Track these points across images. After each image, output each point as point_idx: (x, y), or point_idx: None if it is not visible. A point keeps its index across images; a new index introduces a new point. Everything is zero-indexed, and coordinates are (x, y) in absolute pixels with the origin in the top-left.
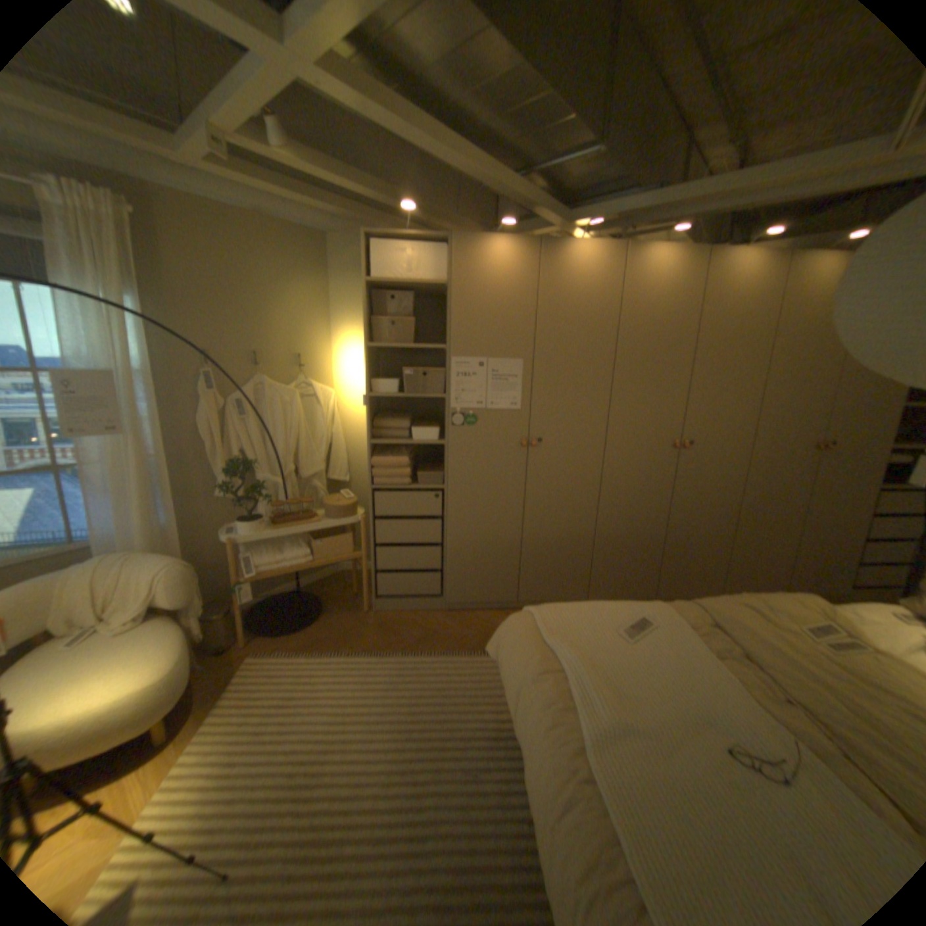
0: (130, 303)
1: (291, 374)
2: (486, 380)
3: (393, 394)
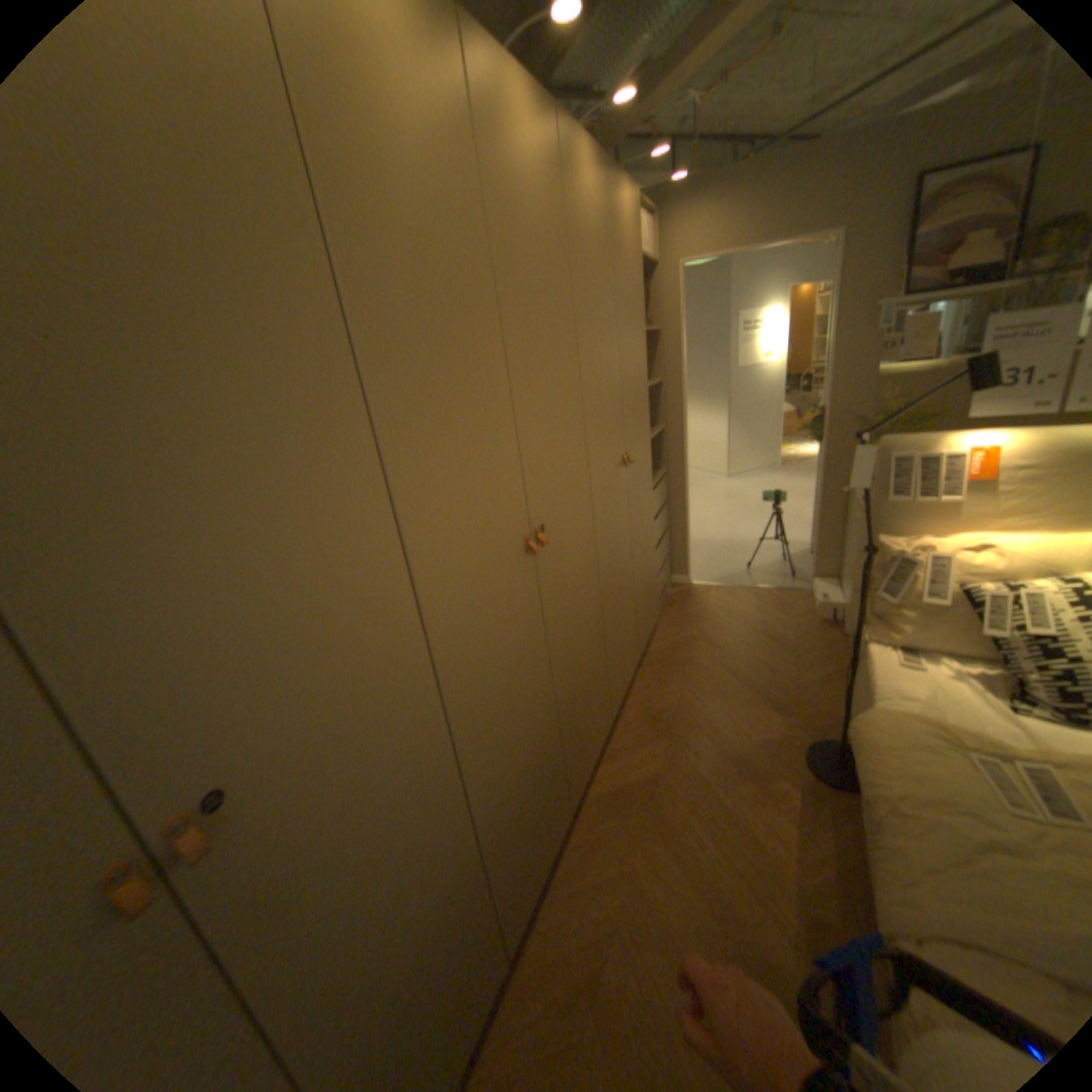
0: None
1: None
2: None
3: None
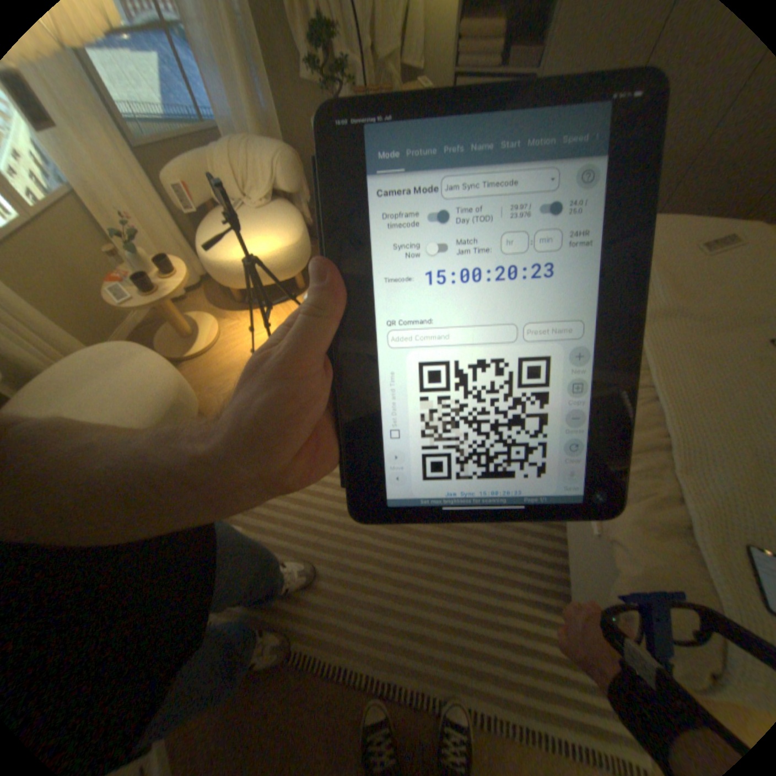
0: None
1: None
2: None
3: None
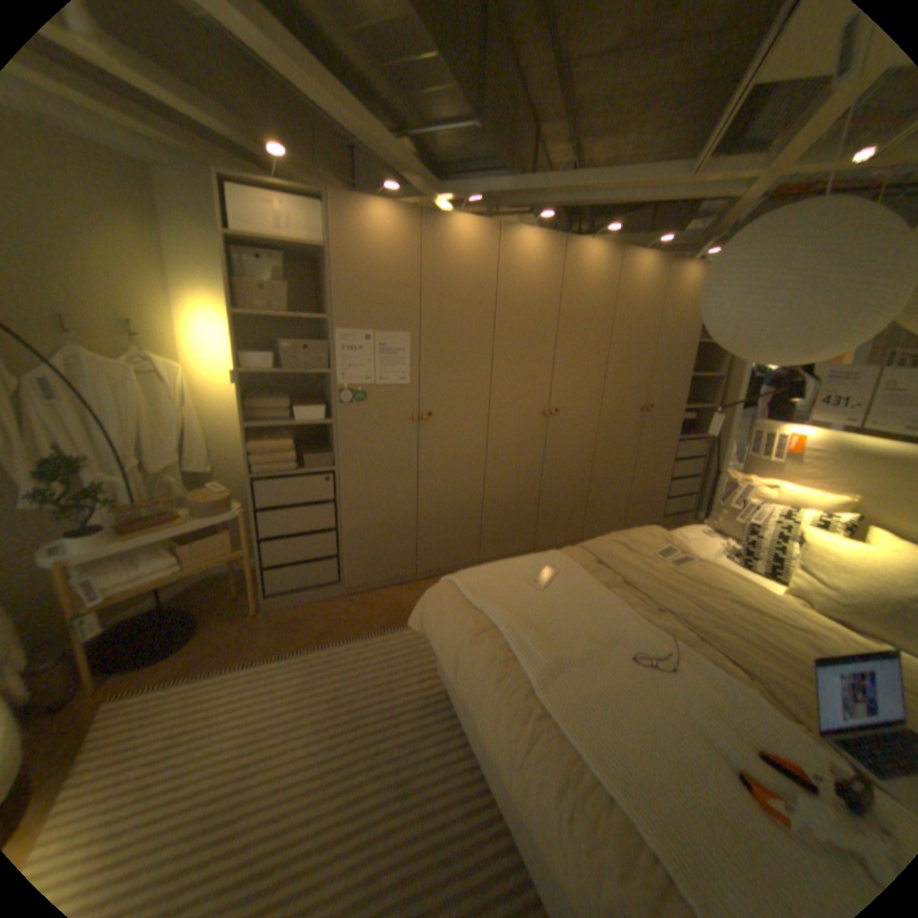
0: None
1: (119, 344)
2: (375, 354)
3: (269, 369)
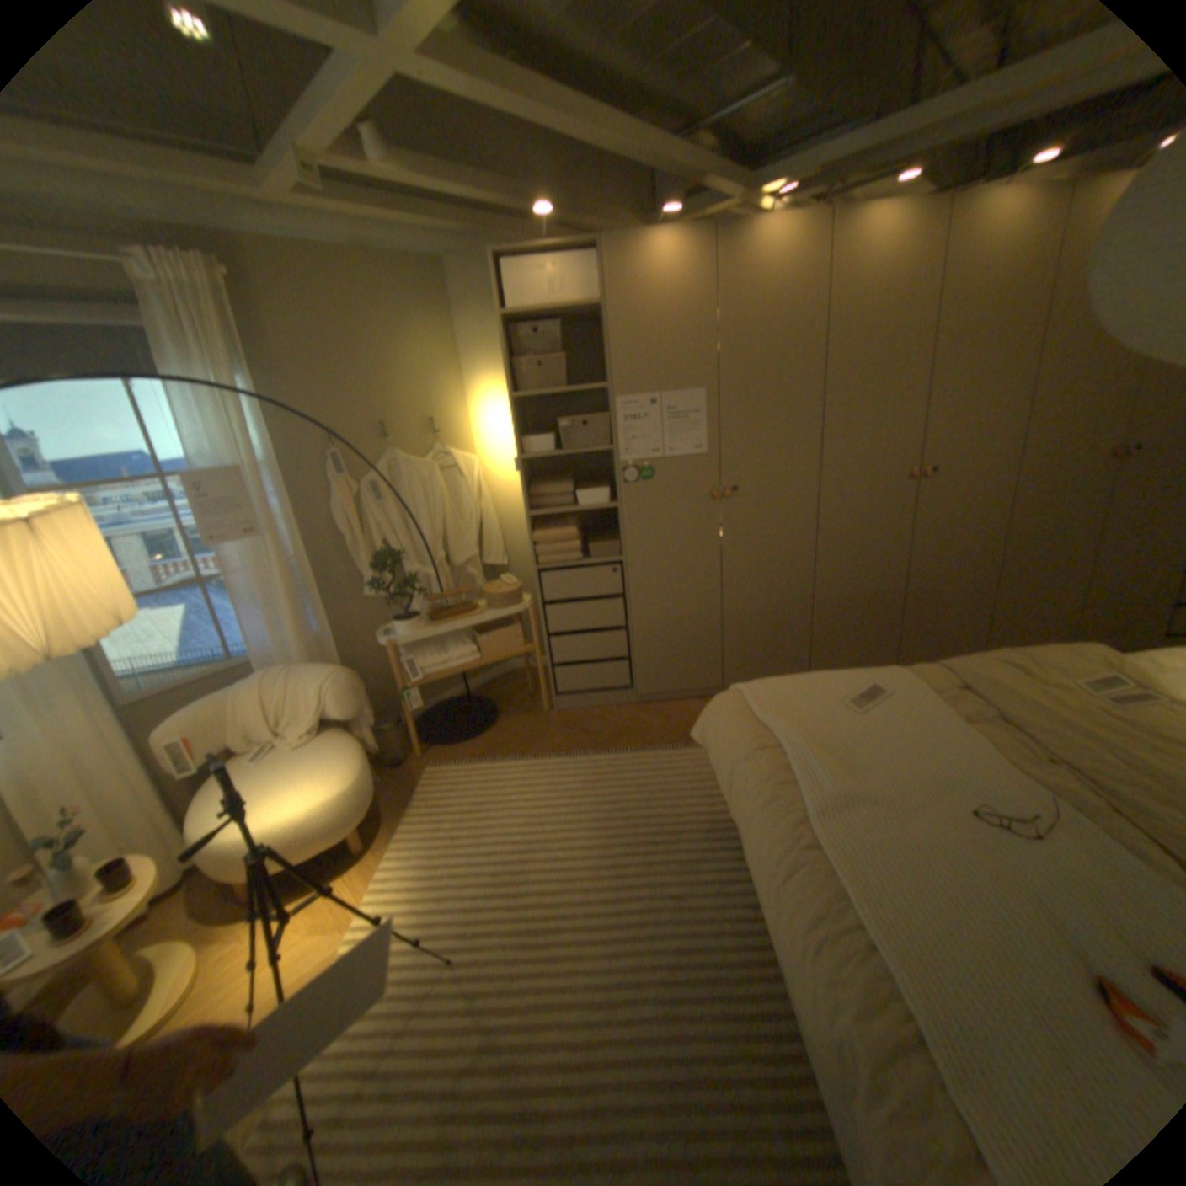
0: (242, 382)
1: (425, 443)
2: (662, 421)
3: (550, 452)
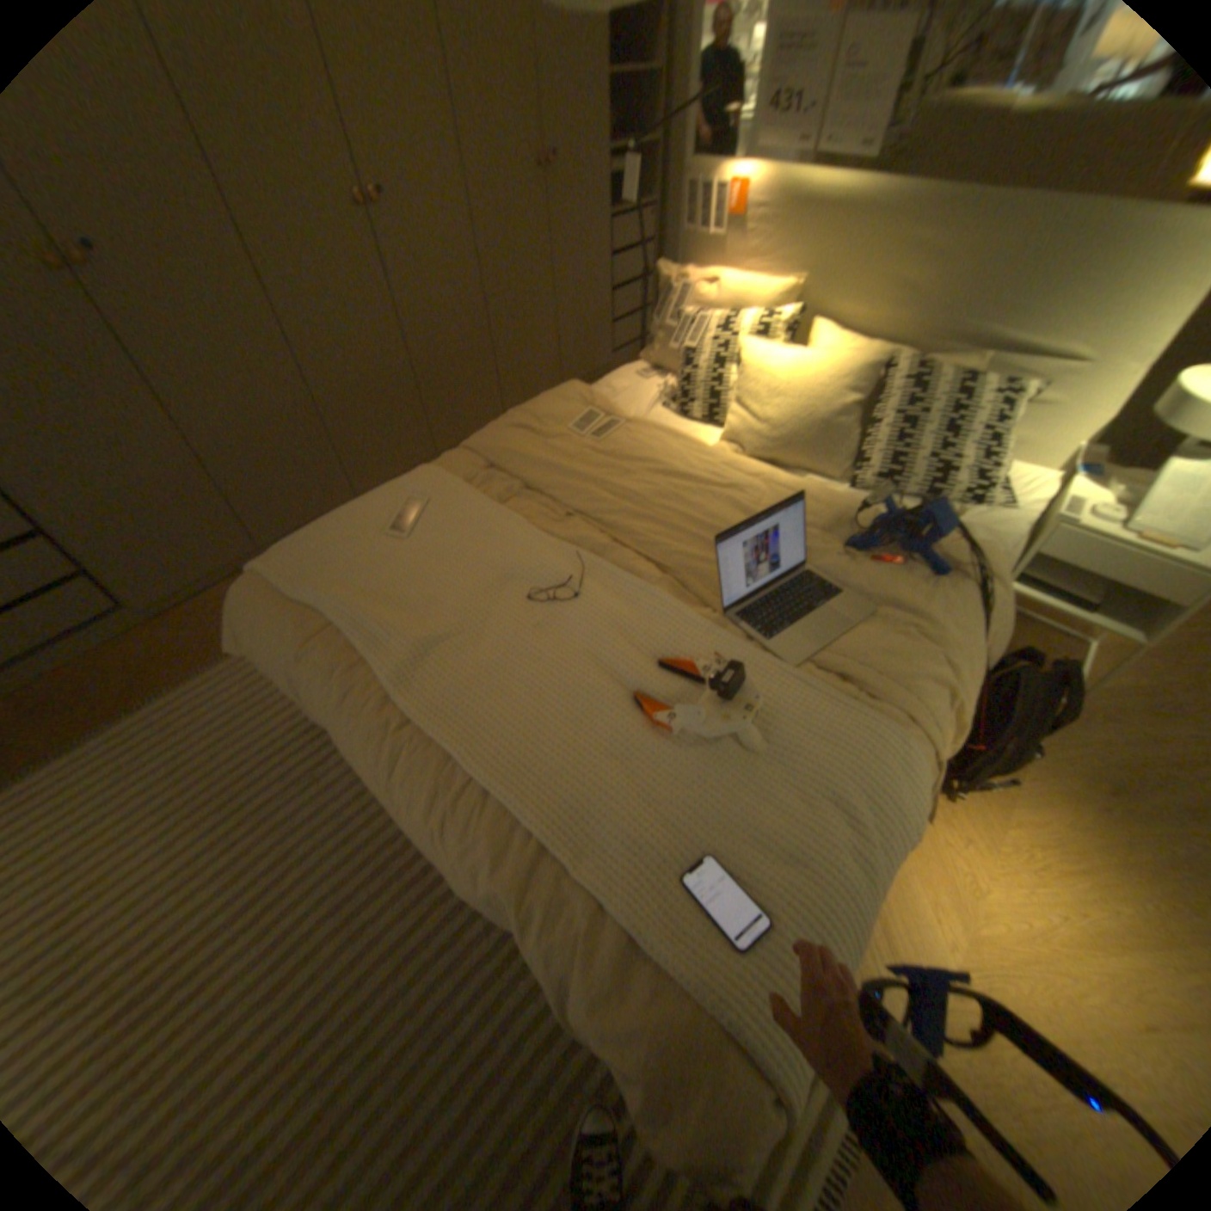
0: None
1: None
2: None
3: None
